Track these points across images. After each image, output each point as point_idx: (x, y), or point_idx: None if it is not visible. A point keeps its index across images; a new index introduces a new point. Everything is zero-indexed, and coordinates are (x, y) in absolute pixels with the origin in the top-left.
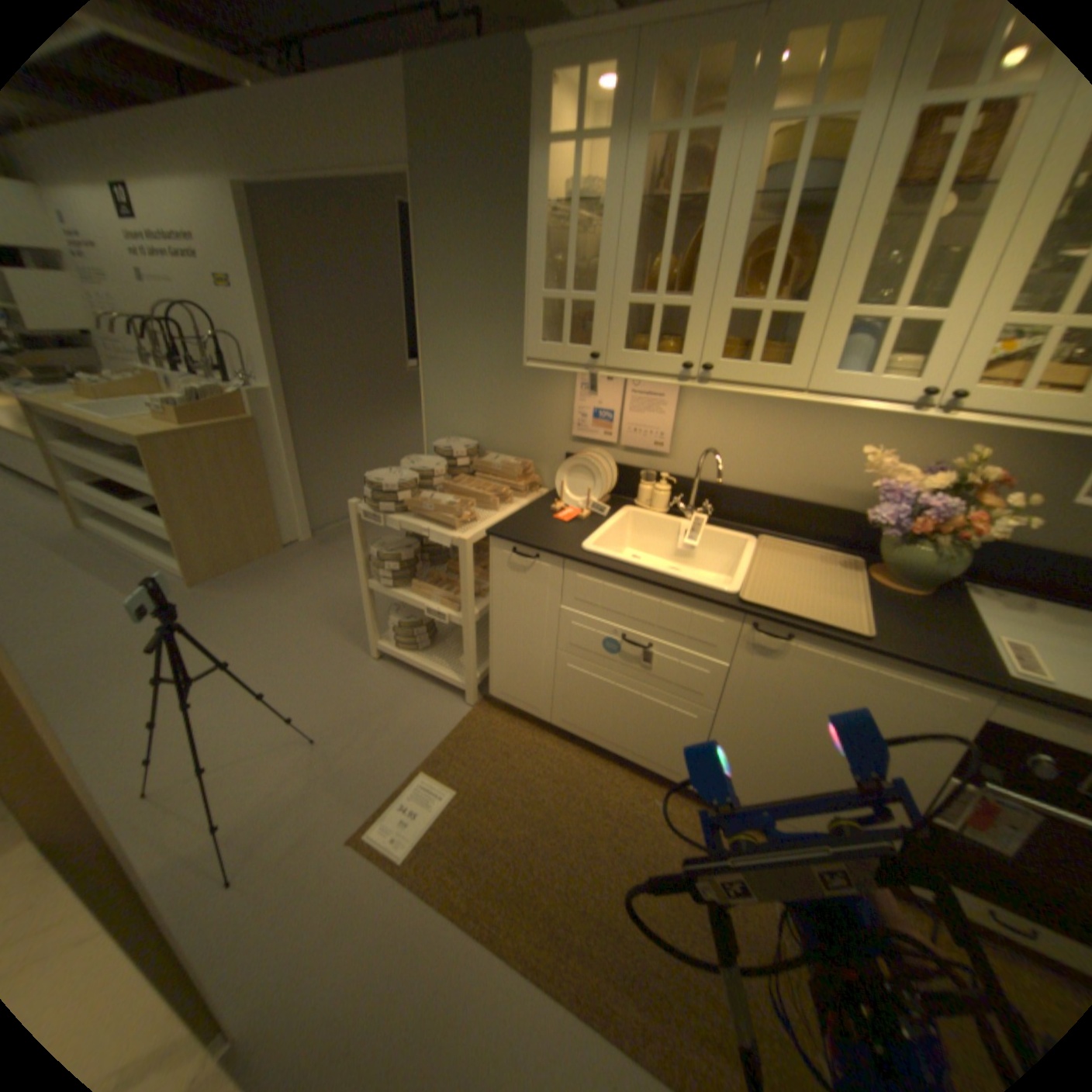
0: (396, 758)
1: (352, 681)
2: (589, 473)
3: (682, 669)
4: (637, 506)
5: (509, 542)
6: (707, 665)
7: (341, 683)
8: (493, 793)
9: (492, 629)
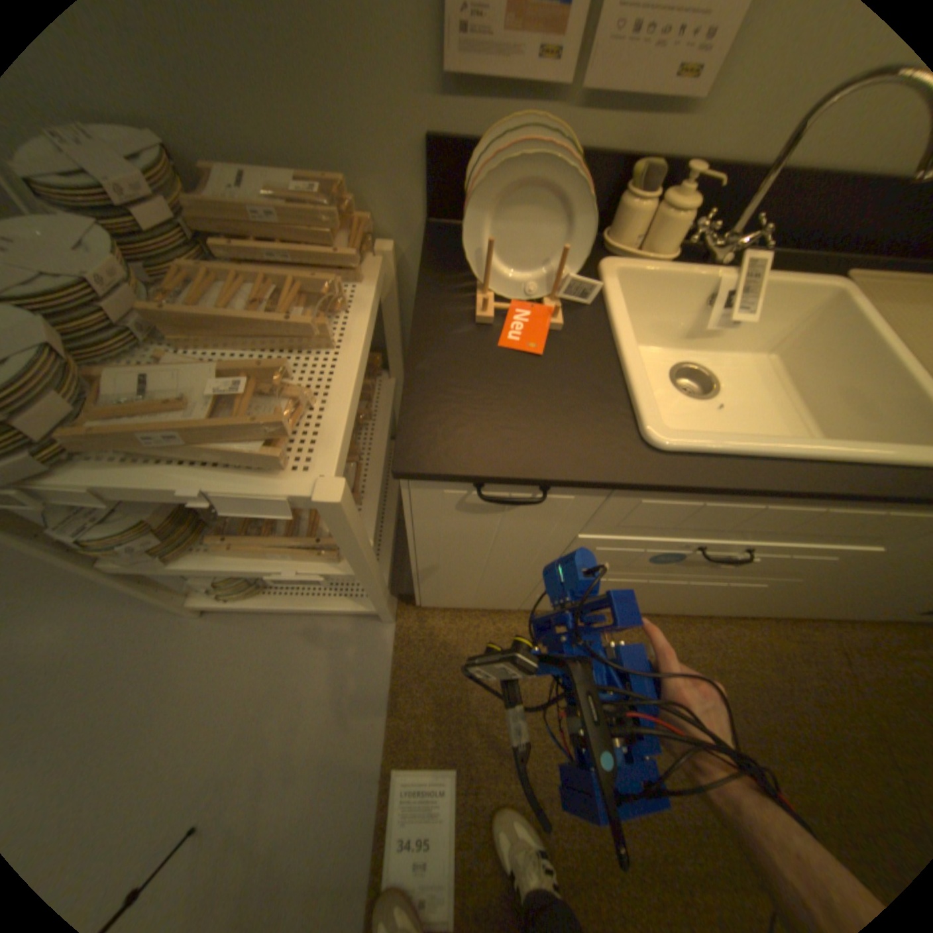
0: (337, 768)
1: (177, 675)
2: (544, 190)
3: (791, 562)
4: (619, 250)
5: (469, 482)
6: (845, 554)
7: (160, 689)
8: (494, 739)
9: (415, 569)
